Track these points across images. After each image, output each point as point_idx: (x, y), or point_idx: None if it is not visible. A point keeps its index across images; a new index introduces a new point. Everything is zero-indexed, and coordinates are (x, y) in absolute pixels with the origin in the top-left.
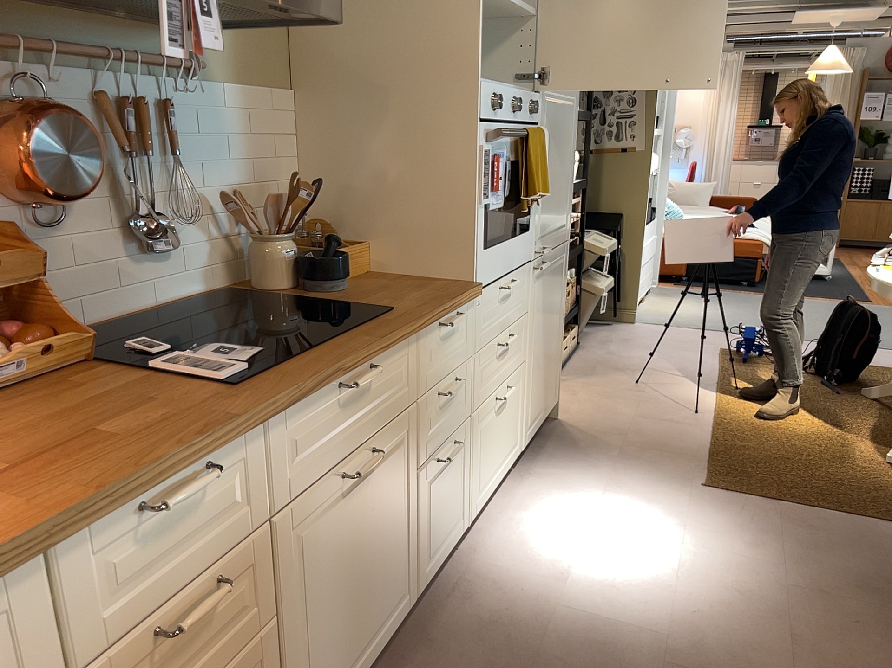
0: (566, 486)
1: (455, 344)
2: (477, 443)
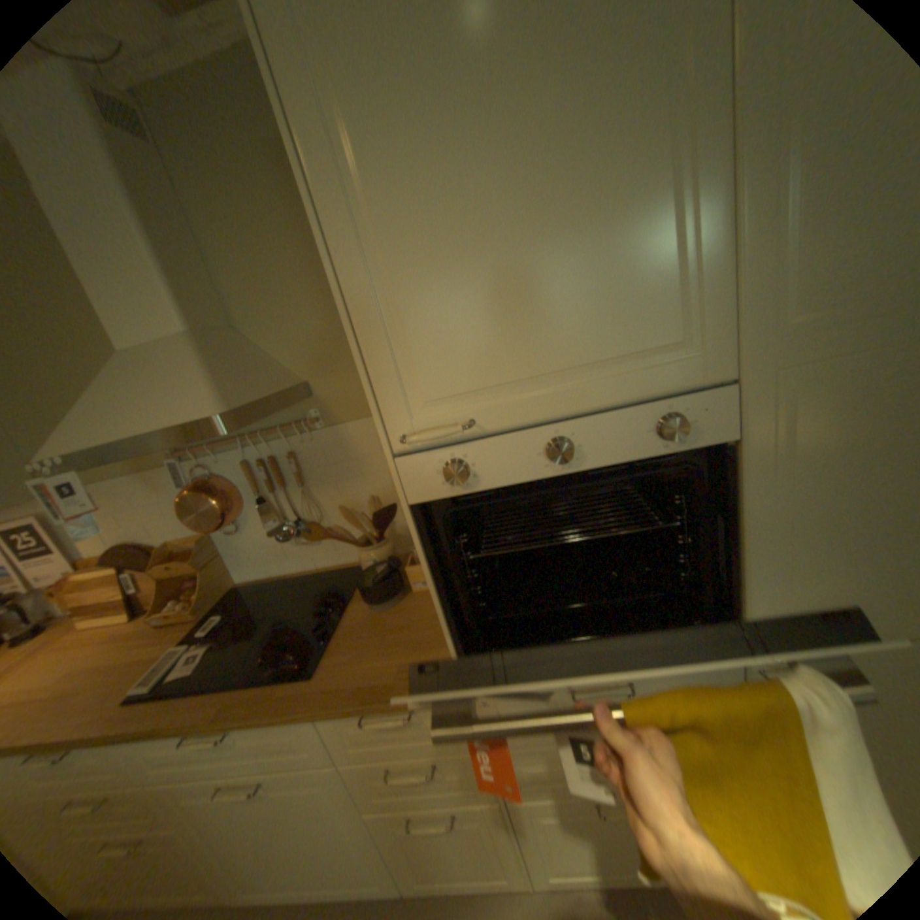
0: None
1: (420, 737)
2: (533, 831)
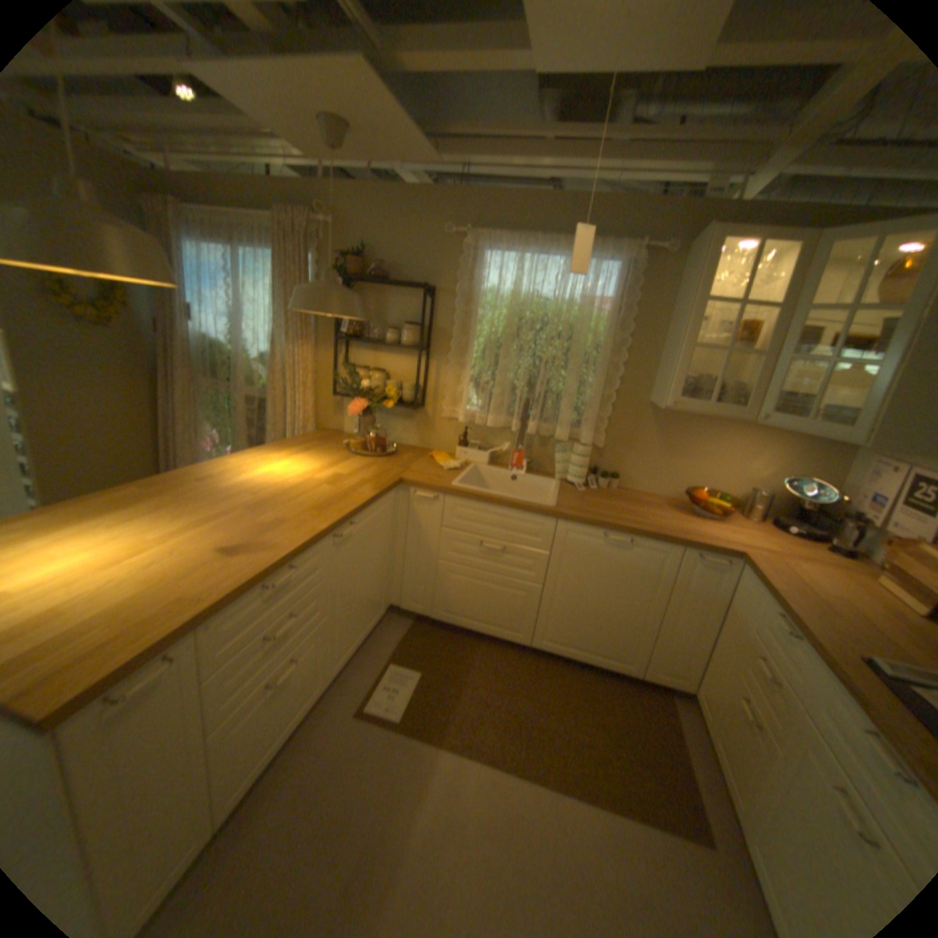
0: None
1: None
2: None
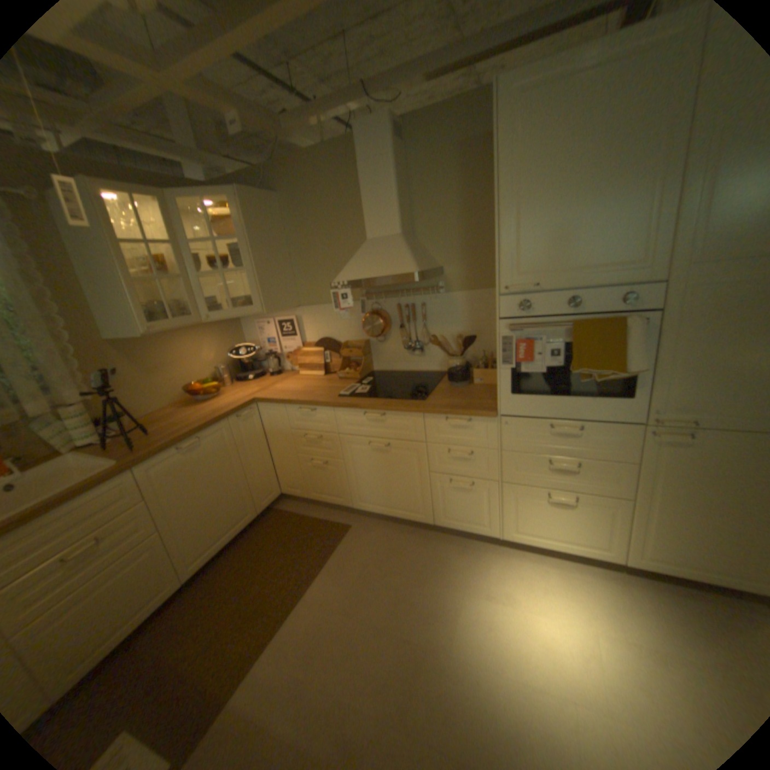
0: (623, 613)
1: (470, 434)
2: (511, 502)
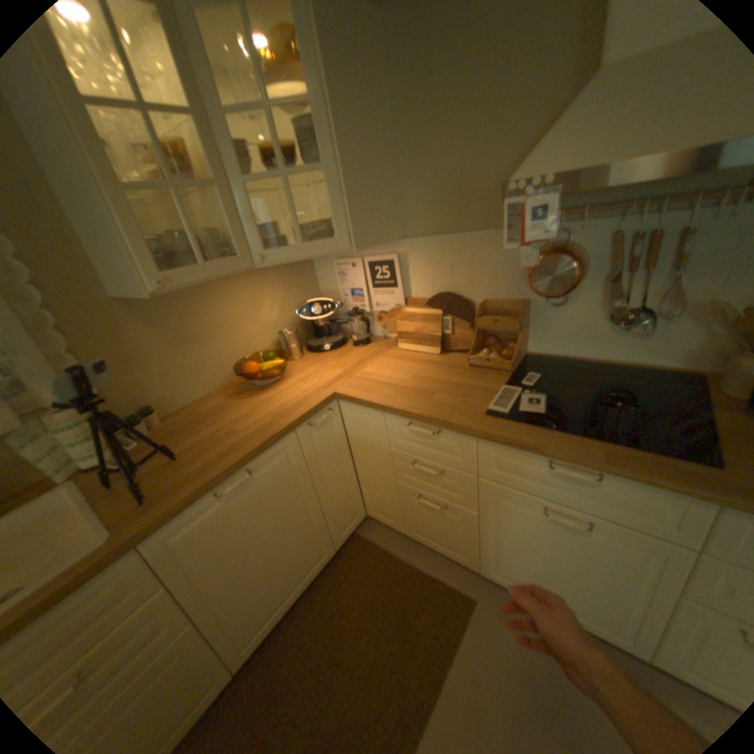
0: None
1: None
2: None
